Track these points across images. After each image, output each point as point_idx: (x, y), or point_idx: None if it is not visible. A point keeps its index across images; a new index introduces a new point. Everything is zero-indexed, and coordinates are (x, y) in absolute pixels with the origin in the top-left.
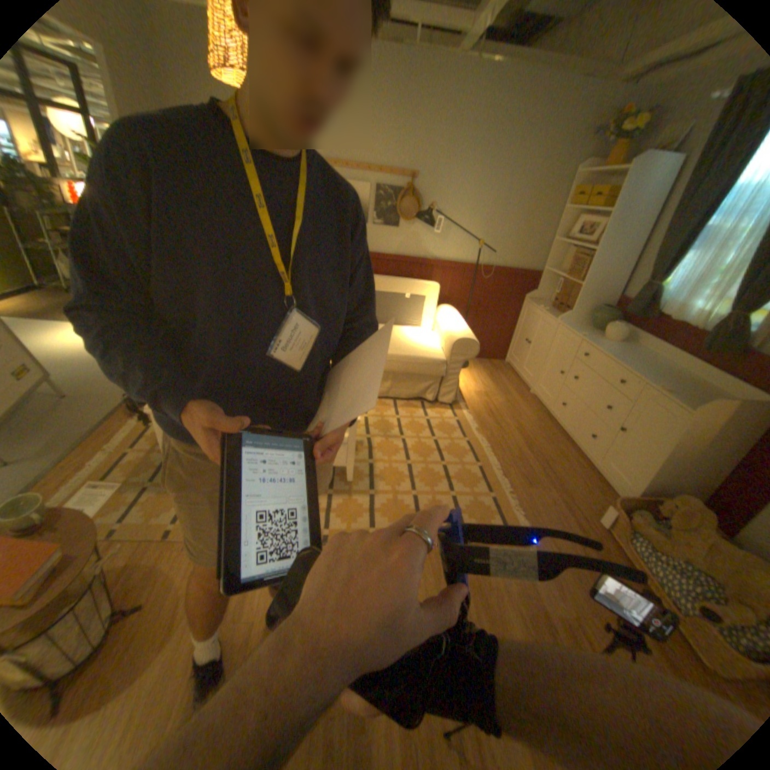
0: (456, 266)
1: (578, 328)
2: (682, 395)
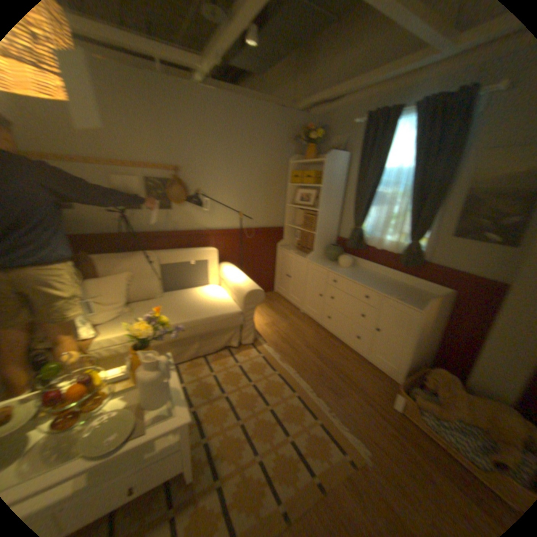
0: (226, 232)
1: (321, 262)
2: (406, 299)
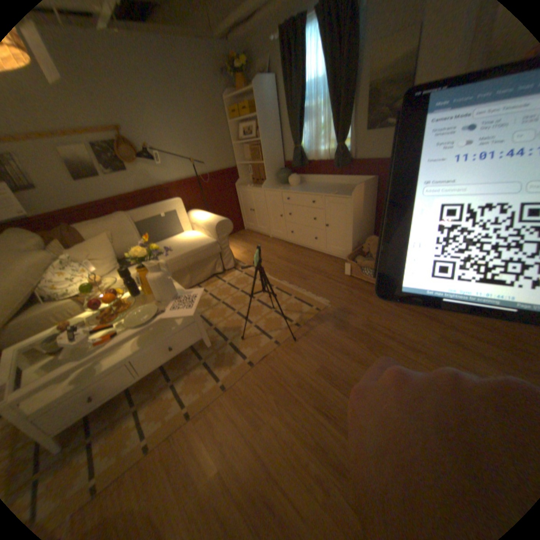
0: (183, 180)
1: (274, 186)
2: (341, 191)
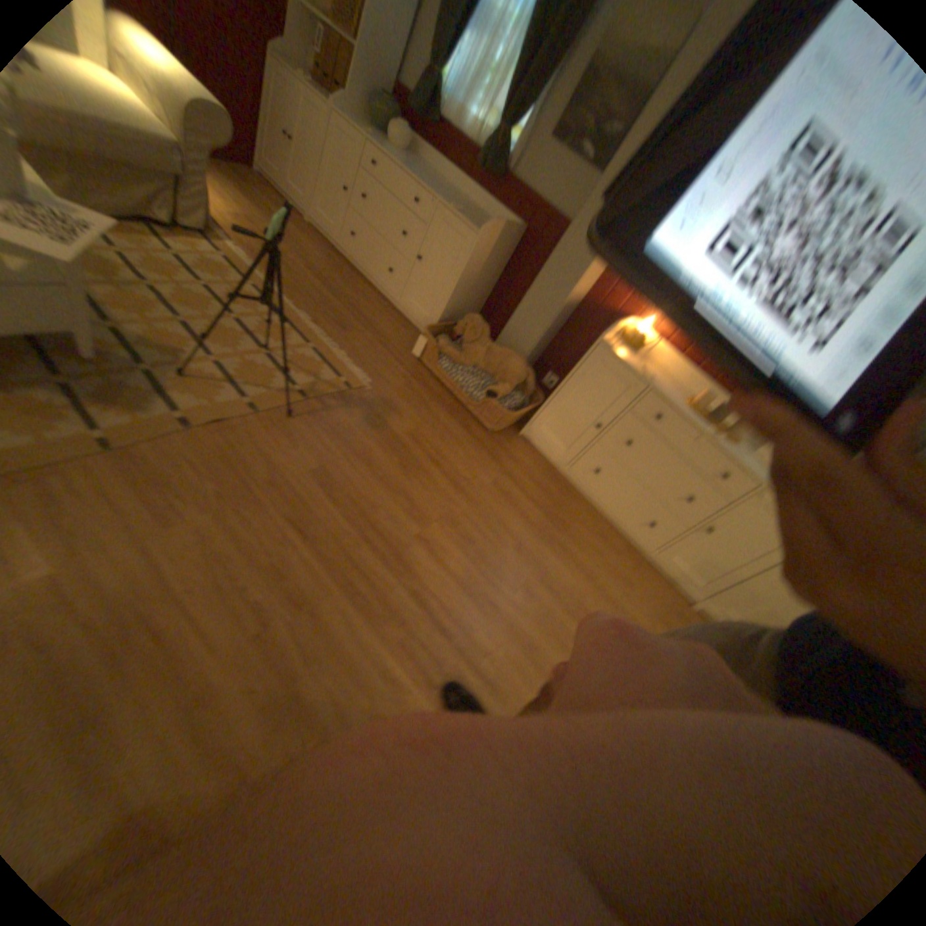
0: None
1: (356, 122)
2: (467, 215)
